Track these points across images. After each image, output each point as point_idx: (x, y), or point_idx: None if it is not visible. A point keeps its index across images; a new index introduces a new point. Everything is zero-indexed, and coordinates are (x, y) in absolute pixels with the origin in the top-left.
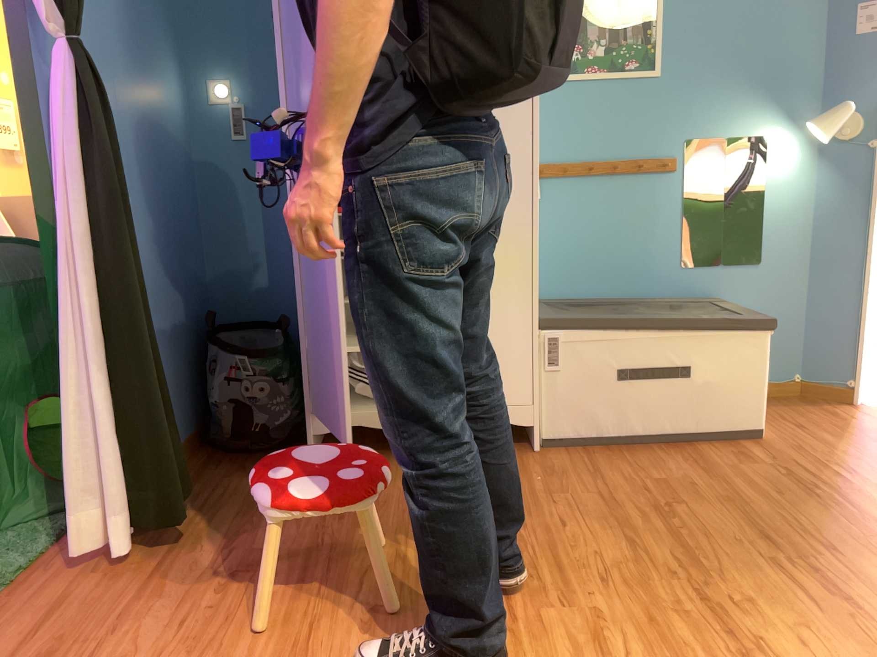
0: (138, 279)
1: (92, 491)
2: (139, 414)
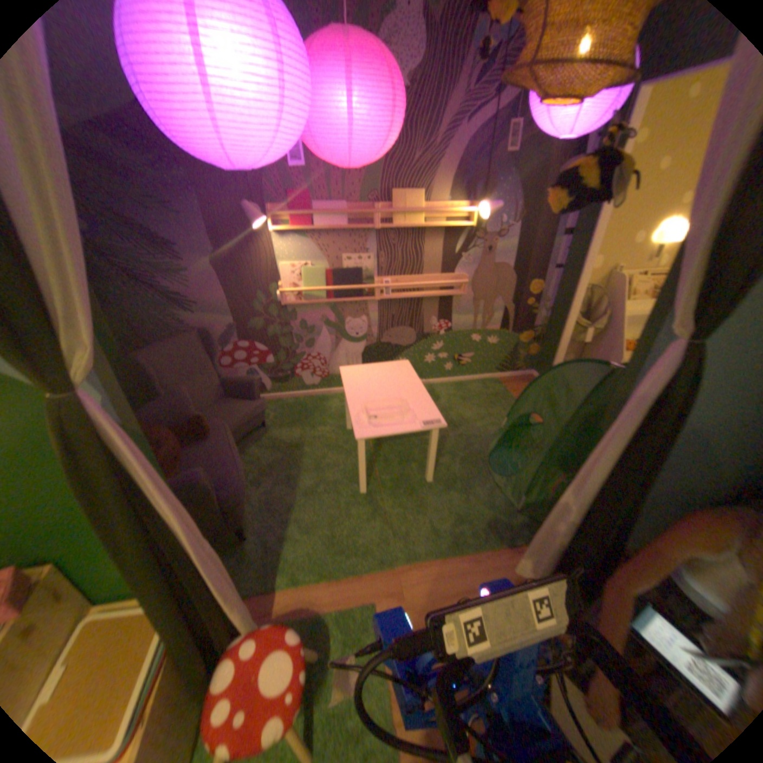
0: (646, 500)
1: (537, 569)
2: (589, 561)
